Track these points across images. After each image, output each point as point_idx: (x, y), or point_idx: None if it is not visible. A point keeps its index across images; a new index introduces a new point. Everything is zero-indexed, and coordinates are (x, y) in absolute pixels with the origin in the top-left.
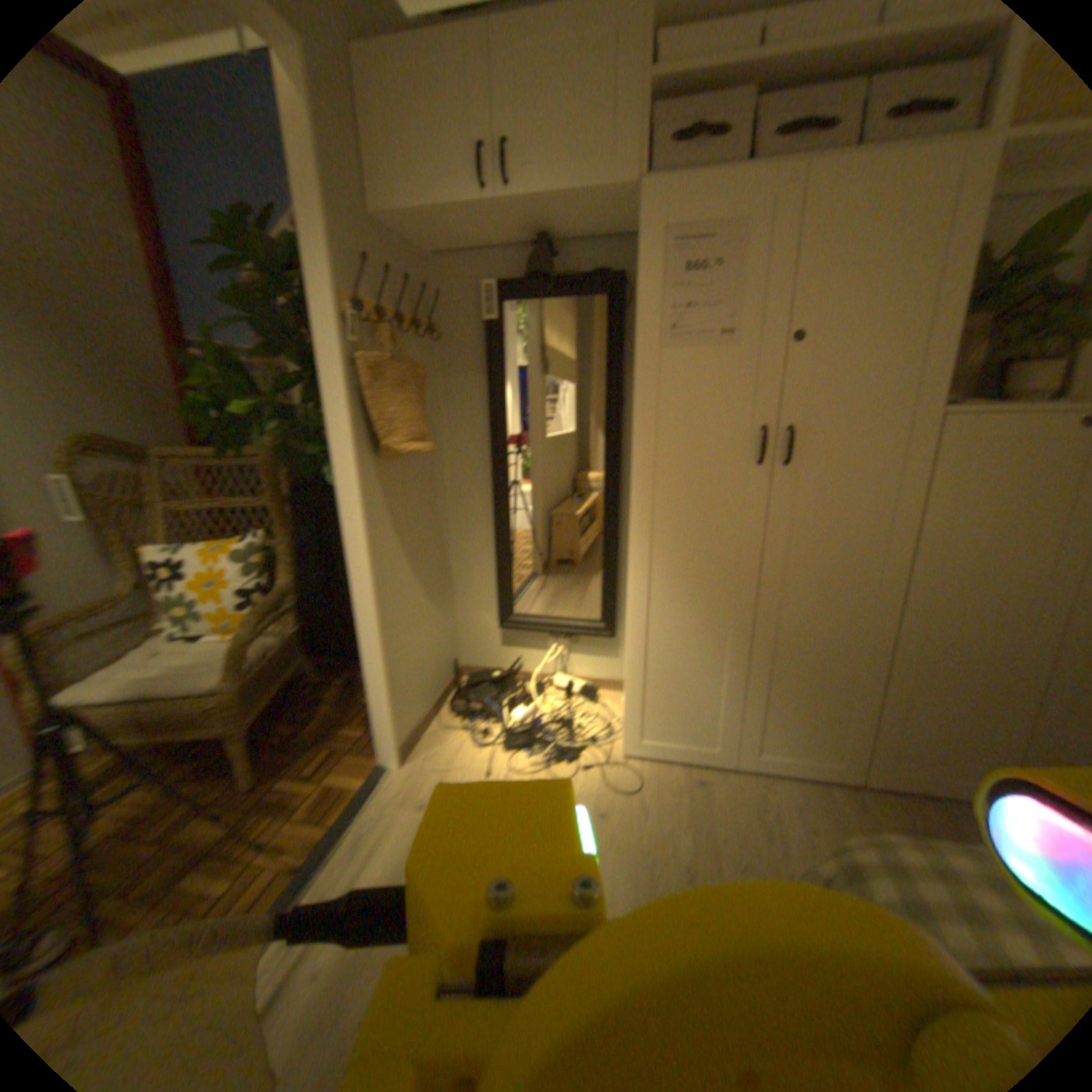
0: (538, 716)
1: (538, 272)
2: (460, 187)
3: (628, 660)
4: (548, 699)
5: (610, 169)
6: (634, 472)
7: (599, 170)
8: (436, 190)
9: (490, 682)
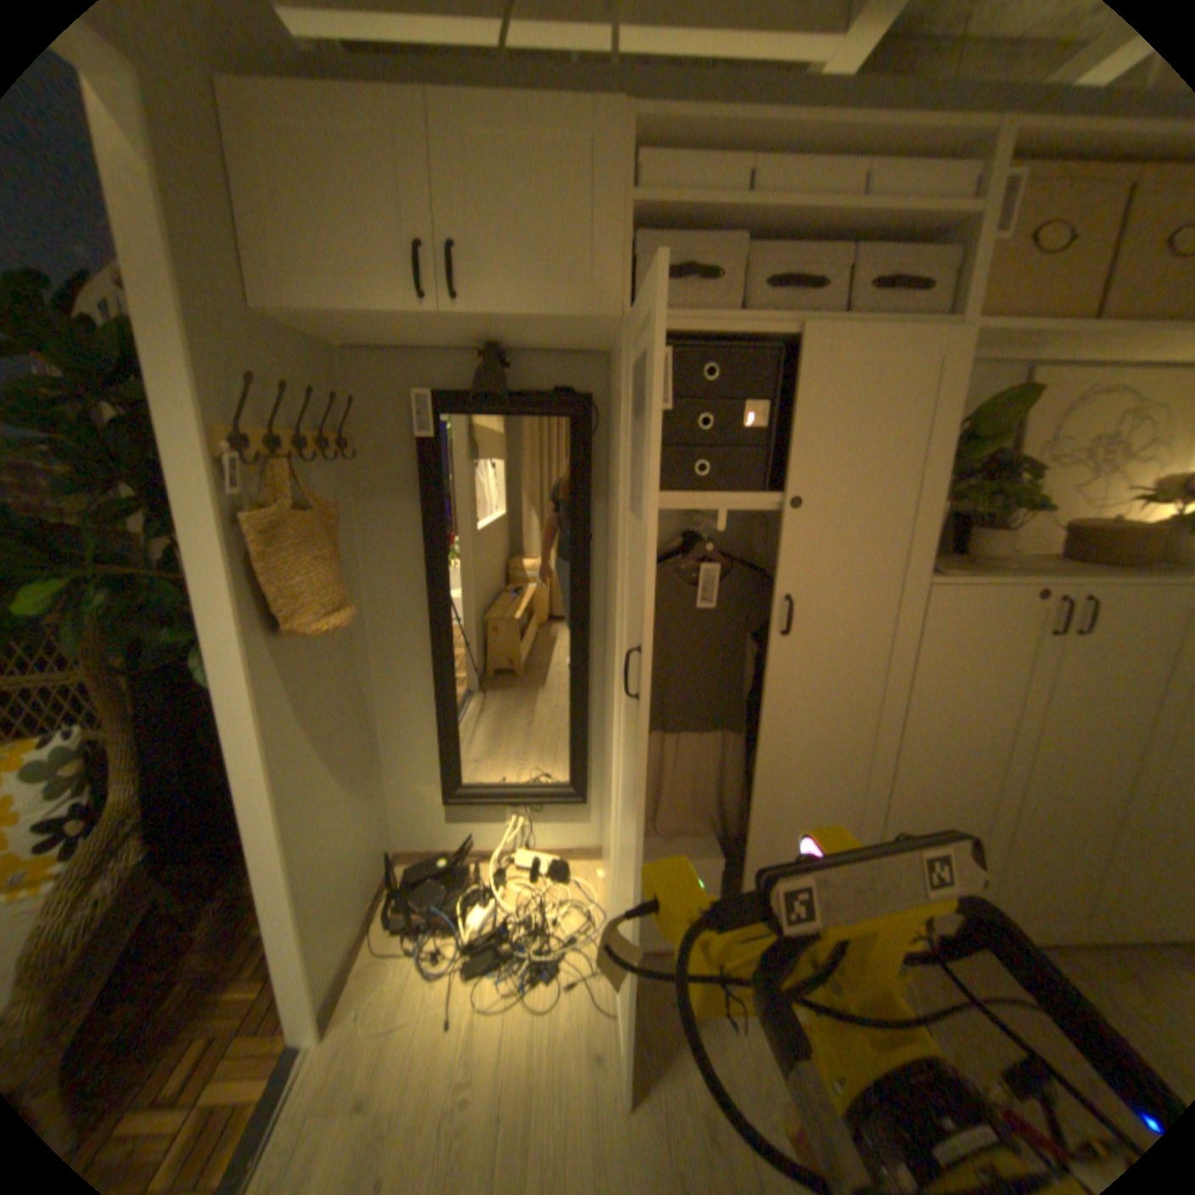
0: (501, 923)
1: (482, 387)
2: (386, 297)
3: (614, 857)
4: (511, 894)
5: (584, 302)
6: (619, 648)
7: (570, 301)
8: (351, 296)
9: (434, 881)
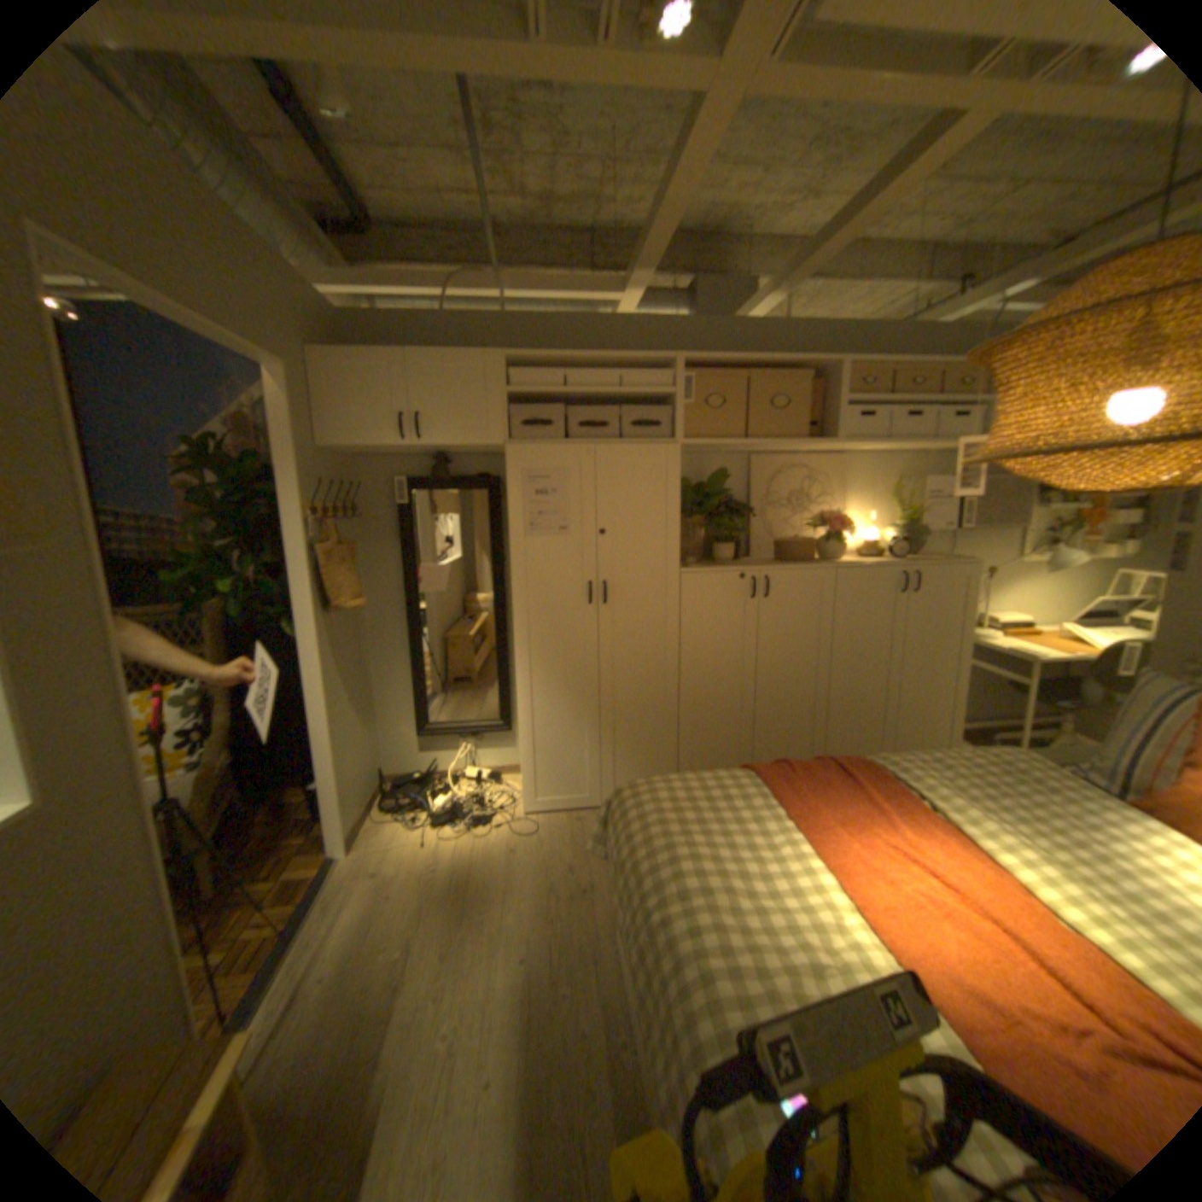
0: (457, 803)
1: (437, 475)
2: (387, 439)
3: (522, 743)
4: (464, 789)
5: (486, 439)
6: (516, 615)
7: (479, 439)
8: (369, 439)
9: (413, 786)
